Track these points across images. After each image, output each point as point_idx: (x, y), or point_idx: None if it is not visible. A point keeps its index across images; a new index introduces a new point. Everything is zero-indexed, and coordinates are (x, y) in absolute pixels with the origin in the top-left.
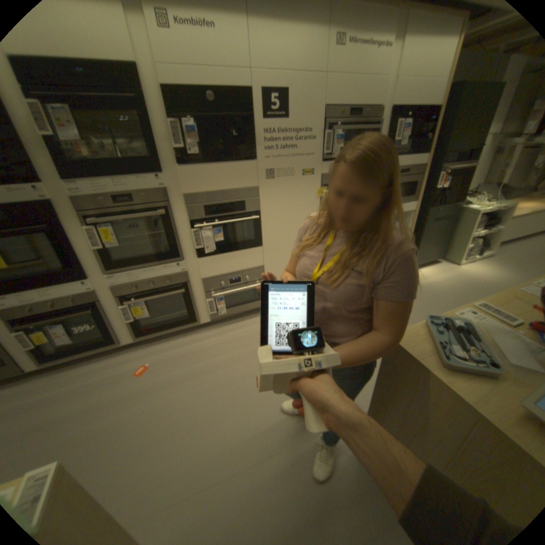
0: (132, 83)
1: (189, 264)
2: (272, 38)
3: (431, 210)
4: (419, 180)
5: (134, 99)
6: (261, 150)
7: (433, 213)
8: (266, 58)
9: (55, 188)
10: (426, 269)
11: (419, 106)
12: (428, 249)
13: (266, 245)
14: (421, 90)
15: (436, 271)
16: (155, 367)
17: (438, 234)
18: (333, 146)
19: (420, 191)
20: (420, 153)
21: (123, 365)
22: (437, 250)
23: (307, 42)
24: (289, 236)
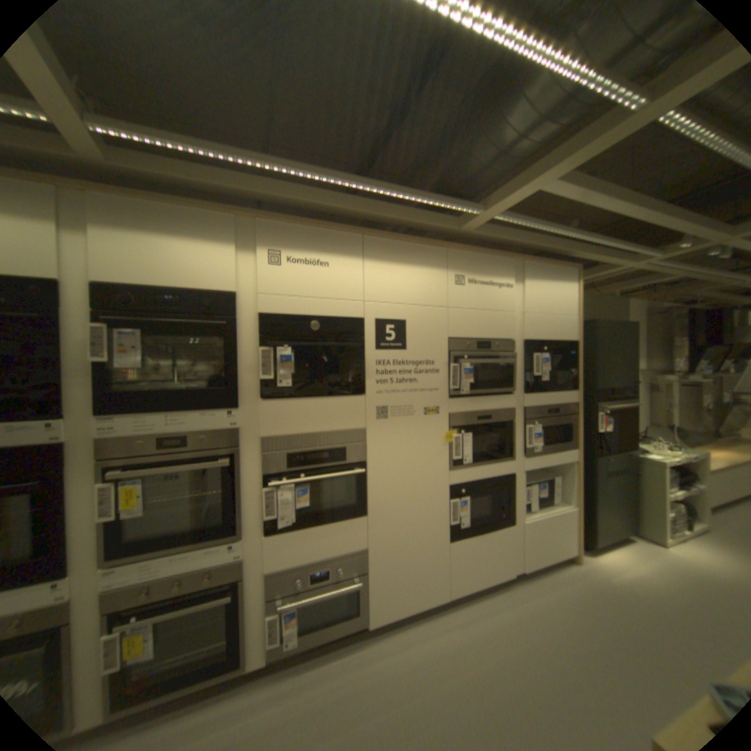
0: (227, 310)
1: (248, 547)
2: (389, 277)
3: (600, 461)
4: (574, 422)
5: (225, 326)
6: (371, 383)
7: (604, 466)
8: (381, 293)
9: (79, 427)
10: (618, 555)
11: (553, 341)
12: (612, 521)
13: (372, 514)
14: (552, 326)
15: (634, 557)
16: None
17: (619, 496)
18: (461, 380)
19: (579, 436)
20: (567, 390)
21: None
22: (624, 521)
23: (425, 281)
24: (407, 499)
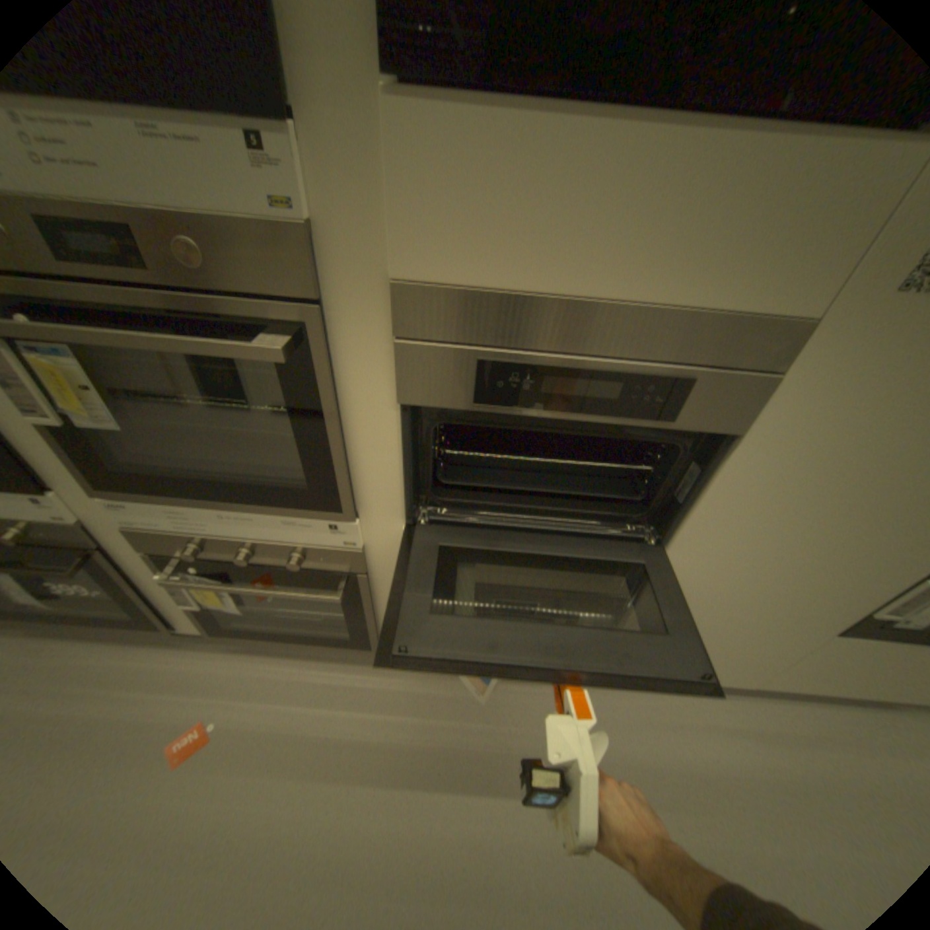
0: None
1: (375, 532)
2: None
3: None
4: None
5: None
6: None
7: None
8: None
9: None
10: None
11: None
12: None
13: (684, 553)
14: None
15: None
16: (224, 748)
17: None
18: None
19: None
20: None
21: (166, 690)
22: None
23: None
24: (805, 549)
